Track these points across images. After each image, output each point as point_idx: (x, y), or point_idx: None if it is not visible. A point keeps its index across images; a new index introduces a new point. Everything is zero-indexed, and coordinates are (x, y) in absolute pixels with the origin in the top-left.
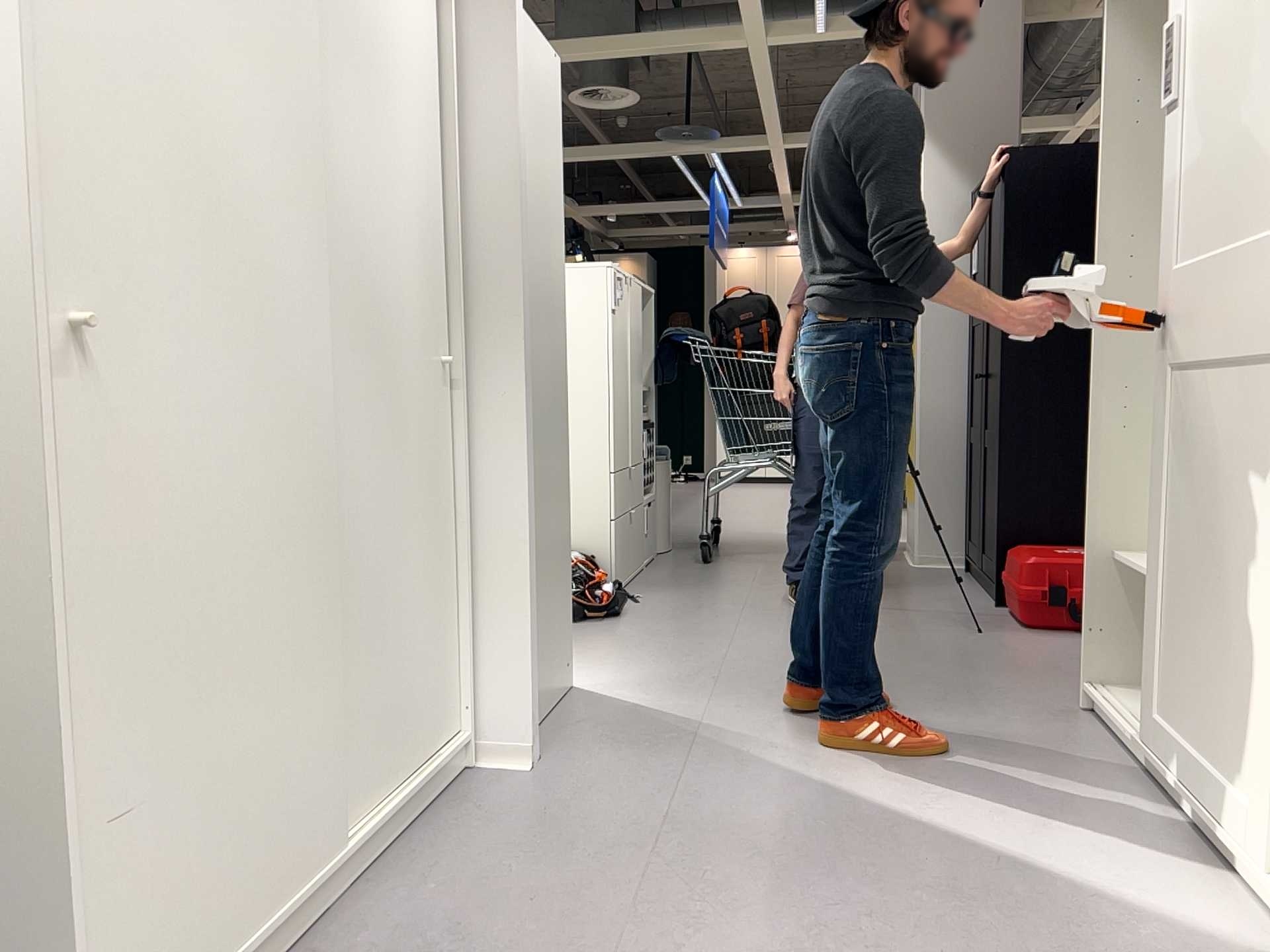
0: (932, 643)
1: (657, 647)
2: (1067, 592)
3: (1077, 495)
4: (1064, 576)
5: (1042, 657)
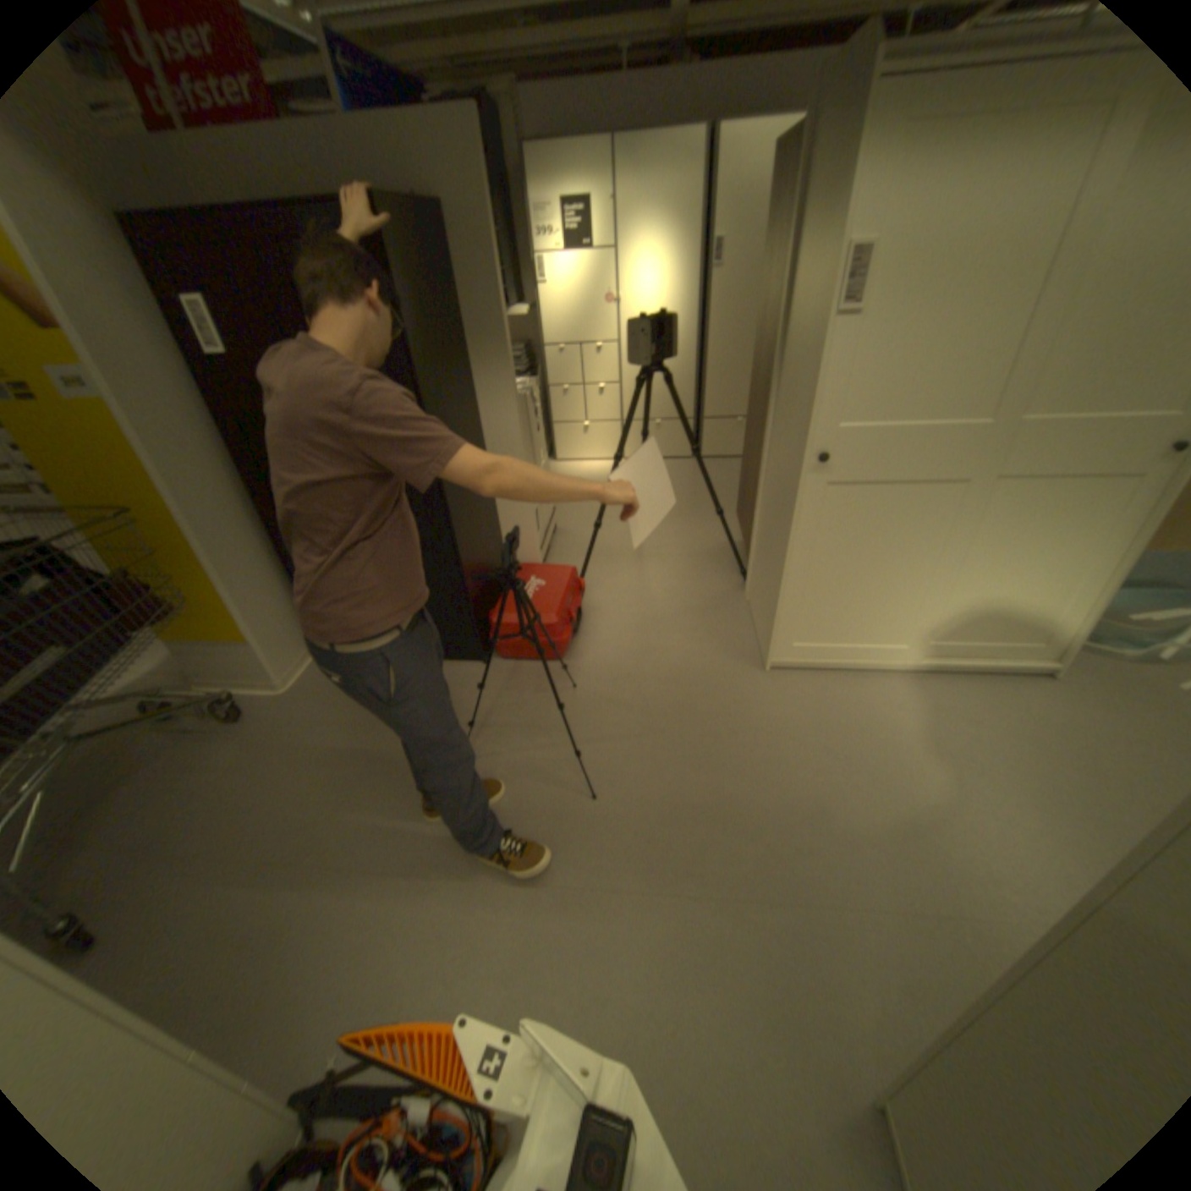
0: (614, 720)
1: (662, 992)
2: (572, 619)
3: (487, 550)
4: (567, 611)
5: (650, 666)
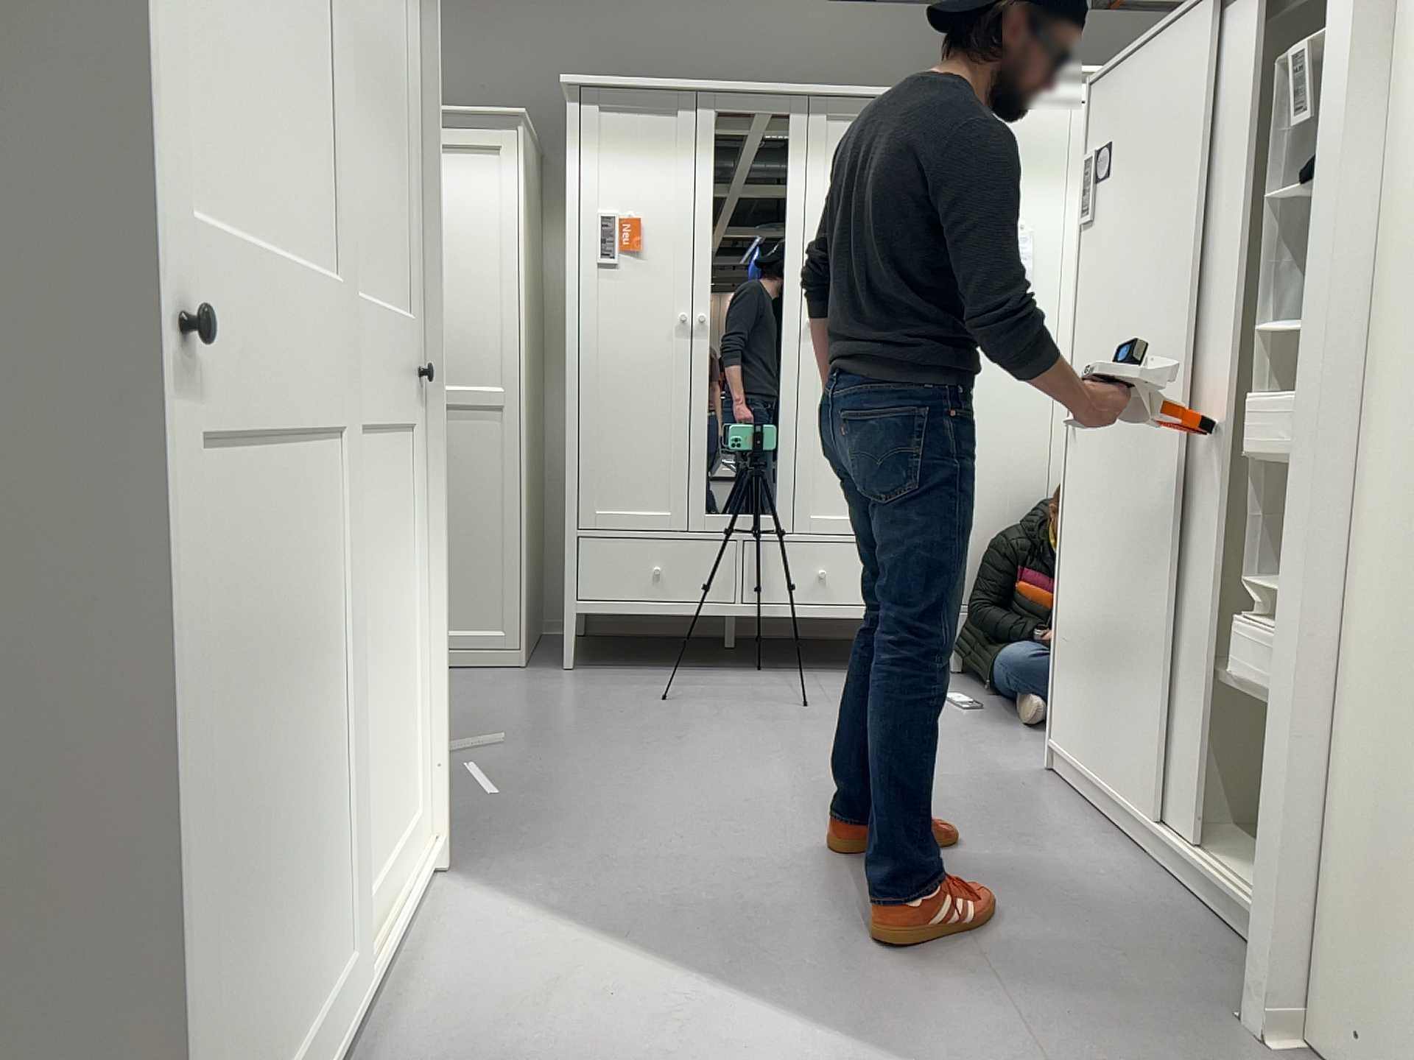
0: None
1: None
2: None
3: None
4: None
5: None
